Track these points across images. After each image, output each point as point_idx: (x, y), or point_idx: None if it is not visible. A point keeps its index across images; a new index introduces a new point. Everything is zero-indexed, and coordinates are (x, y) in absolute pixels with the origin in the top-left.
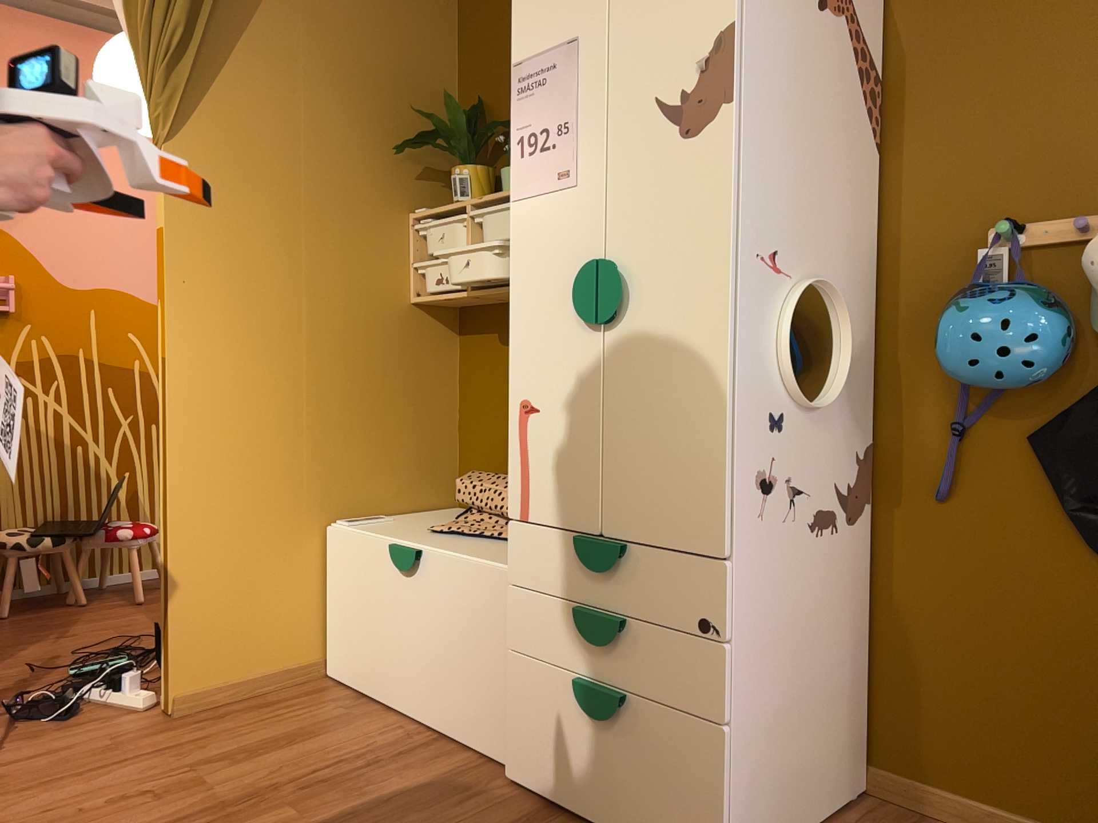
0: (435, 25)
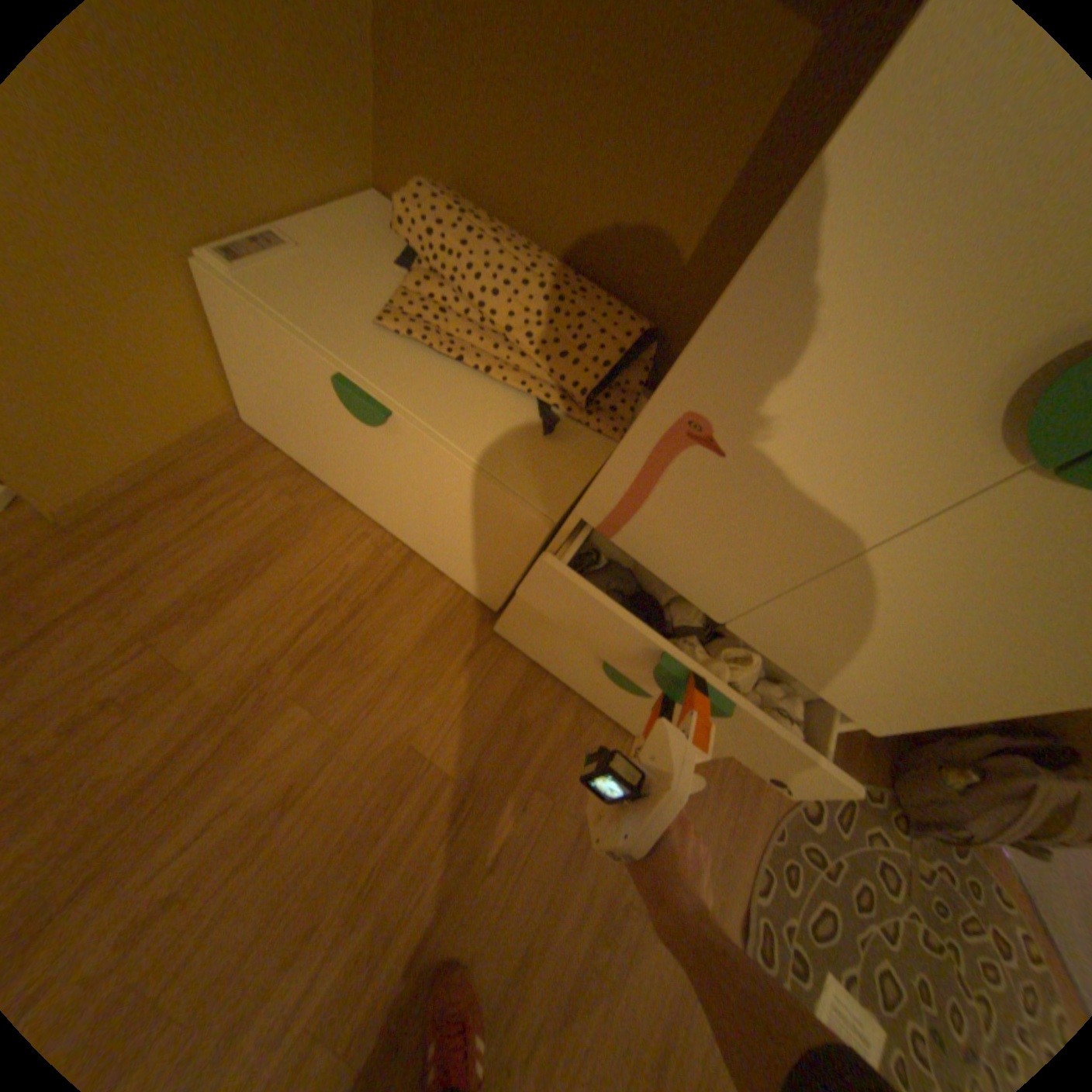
0: None
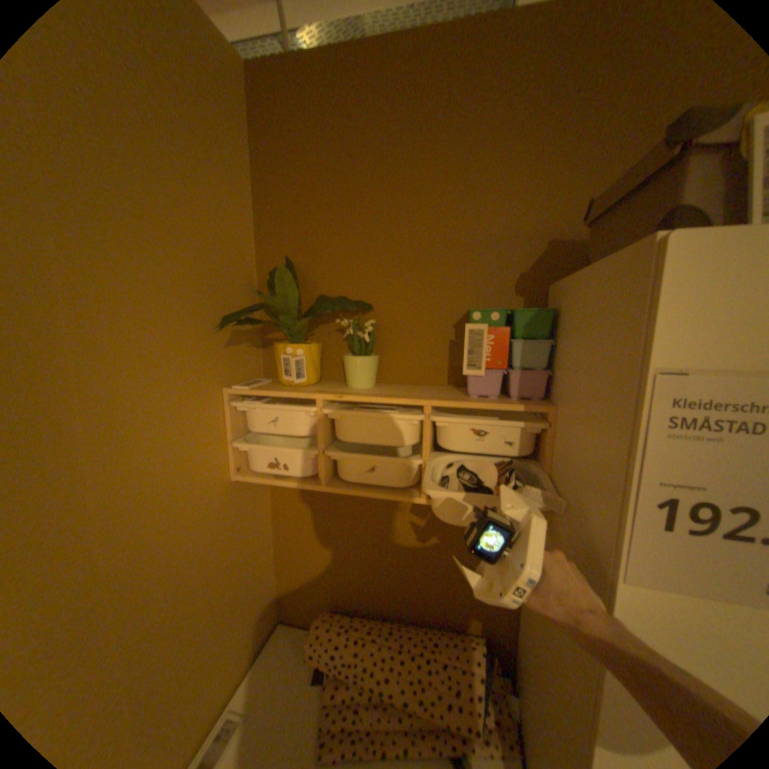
0: (229, 160)
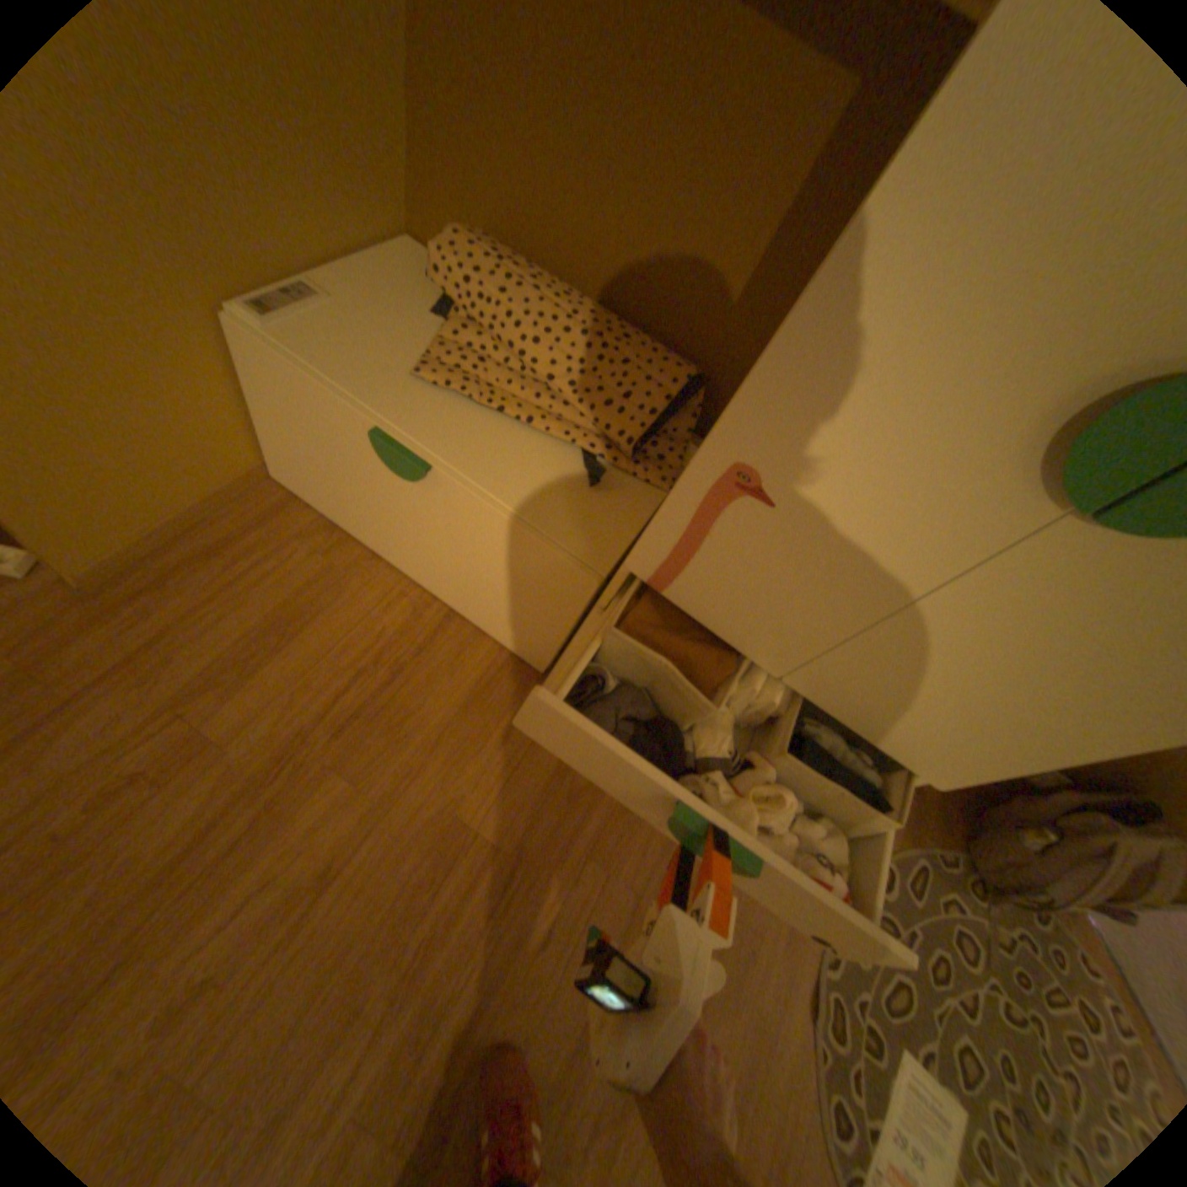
0: None
